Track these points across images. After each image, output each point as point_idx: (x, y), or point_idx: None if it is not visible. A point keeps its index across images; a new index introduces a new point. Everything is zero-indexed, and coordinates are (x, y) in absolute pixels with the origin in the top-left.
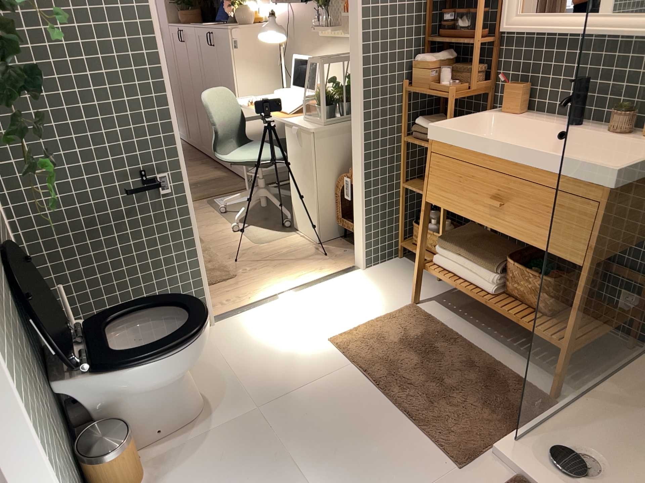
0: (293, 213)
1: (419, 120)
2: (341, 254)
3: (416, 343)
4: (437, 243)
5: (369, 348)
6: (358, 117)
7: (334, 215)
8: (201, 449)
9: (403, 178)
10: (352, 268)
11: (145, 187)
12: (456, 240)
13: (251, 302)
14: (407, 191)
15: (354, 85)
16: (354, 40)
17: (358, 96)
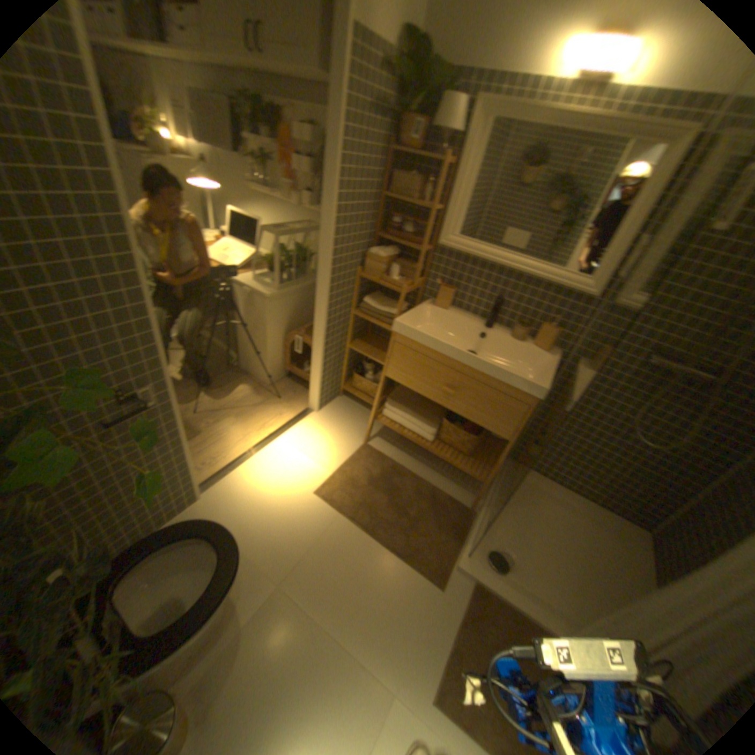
0: (237, 357)
1: (361, 295)
2: (290, 396)
3: (378, 481)
4: (382, 398)
5: (346, 493)
6: (321, 298)
7: (280, 361)
8: (237, 656)
9: (348, 341)
10: (303, 409)
11: (125, 414)
12: (397, 396)
13: (225, 461)
14: (347, 348)
15: (319, 270)
16: (322, 230)
17: (323, 280)
